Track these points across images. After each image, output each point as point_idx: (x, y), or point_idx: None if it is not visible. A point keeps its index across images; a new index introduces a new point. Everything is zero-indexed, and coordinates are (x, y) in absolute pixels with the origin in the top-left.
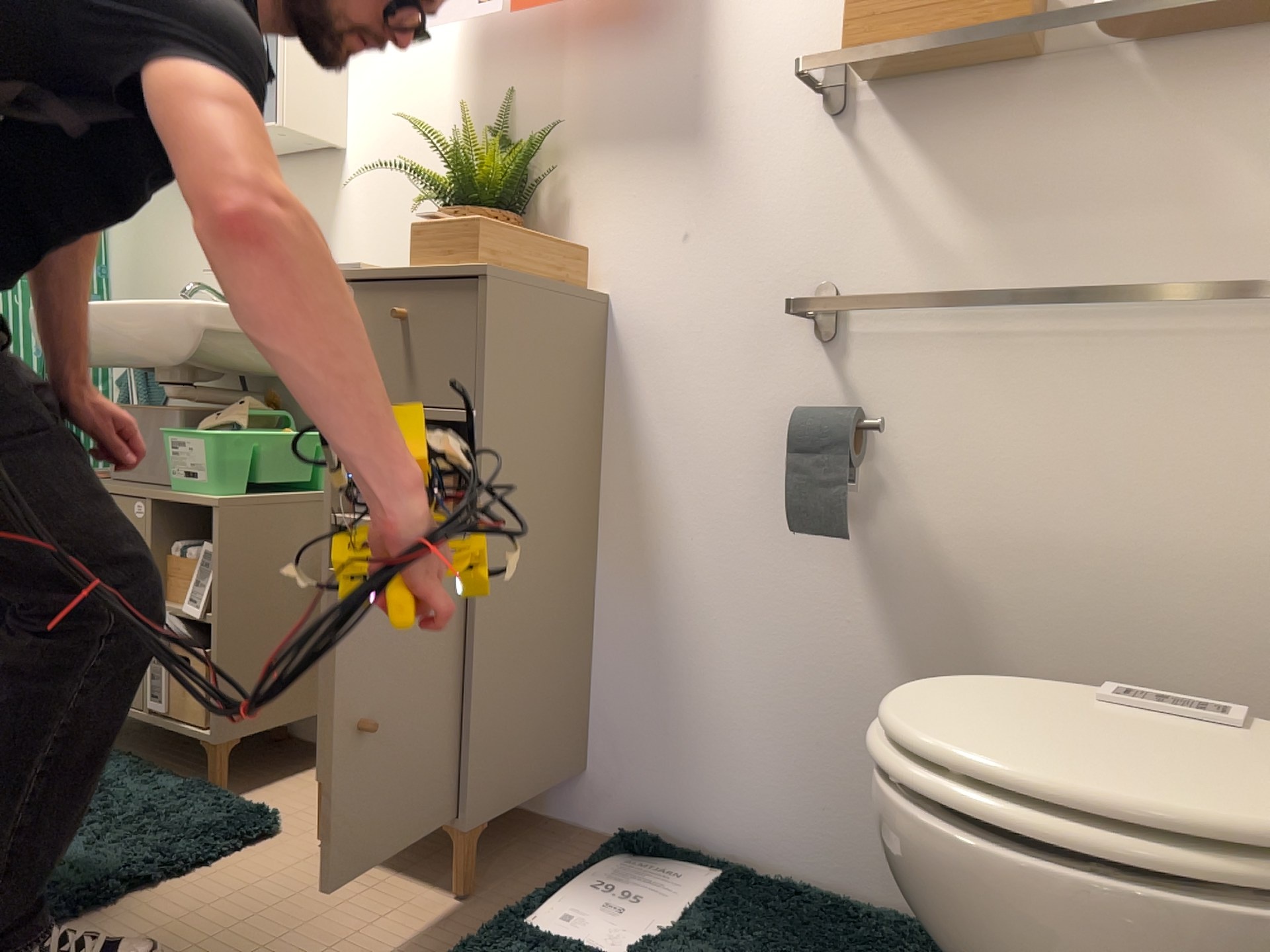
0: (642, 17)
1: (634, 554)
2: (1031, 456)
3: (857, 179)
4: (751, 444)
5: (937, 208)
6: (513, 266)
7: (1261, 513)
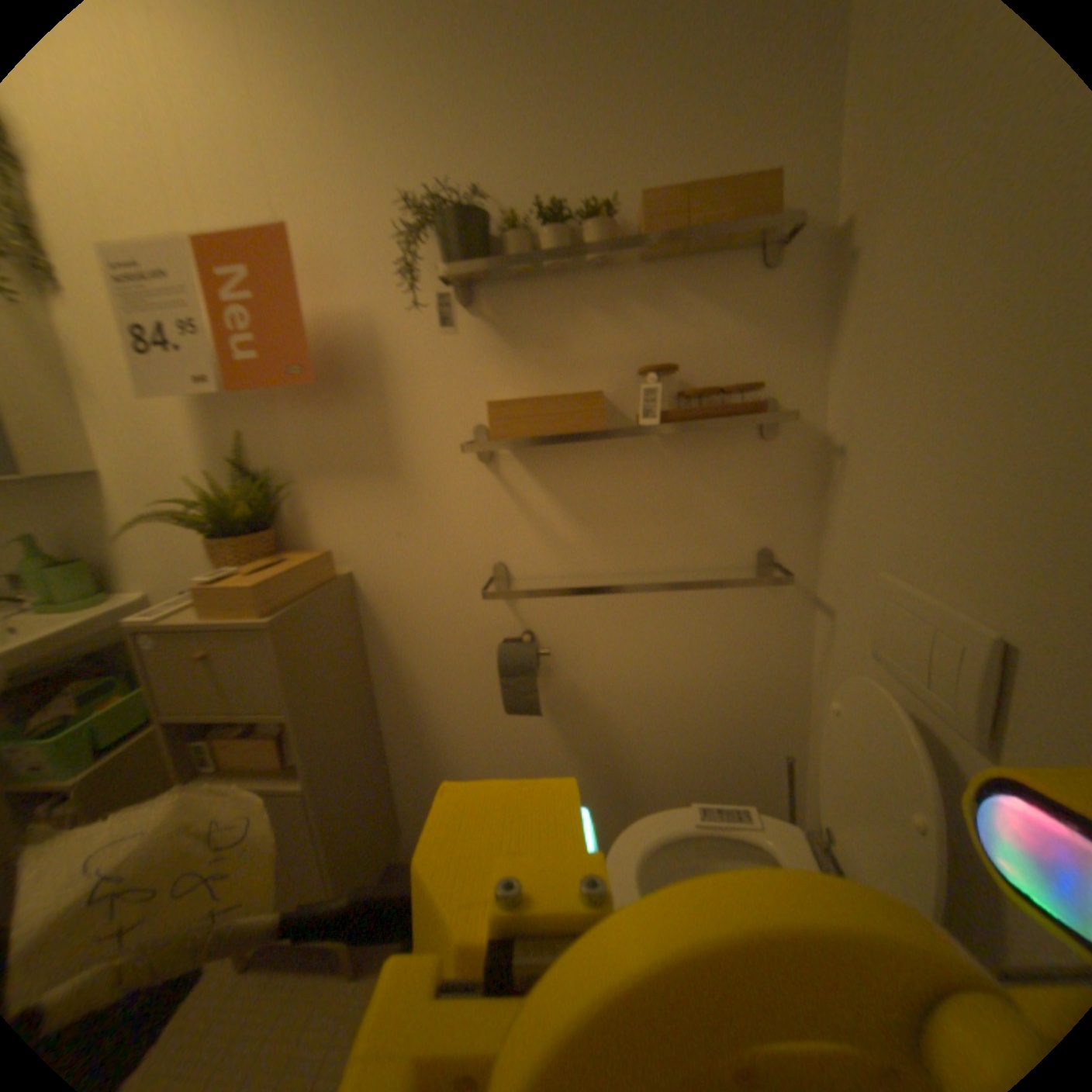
0: (332, 379)
1: (406, 723)
2: (631, 648)
3: (509, 498)
4: (470, 655)
5: (562, 515)
6: (281, 600)
7: (744, 666)
